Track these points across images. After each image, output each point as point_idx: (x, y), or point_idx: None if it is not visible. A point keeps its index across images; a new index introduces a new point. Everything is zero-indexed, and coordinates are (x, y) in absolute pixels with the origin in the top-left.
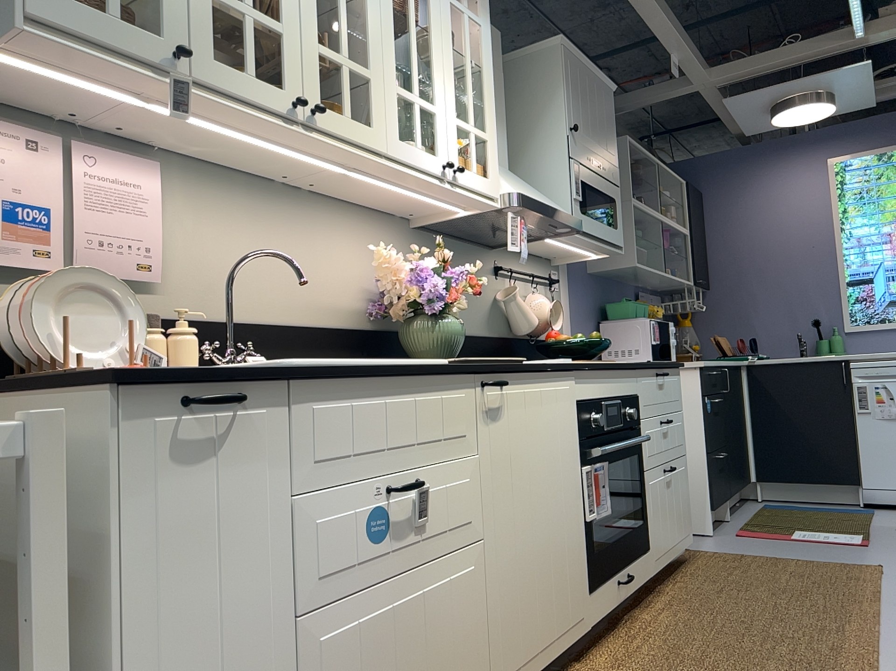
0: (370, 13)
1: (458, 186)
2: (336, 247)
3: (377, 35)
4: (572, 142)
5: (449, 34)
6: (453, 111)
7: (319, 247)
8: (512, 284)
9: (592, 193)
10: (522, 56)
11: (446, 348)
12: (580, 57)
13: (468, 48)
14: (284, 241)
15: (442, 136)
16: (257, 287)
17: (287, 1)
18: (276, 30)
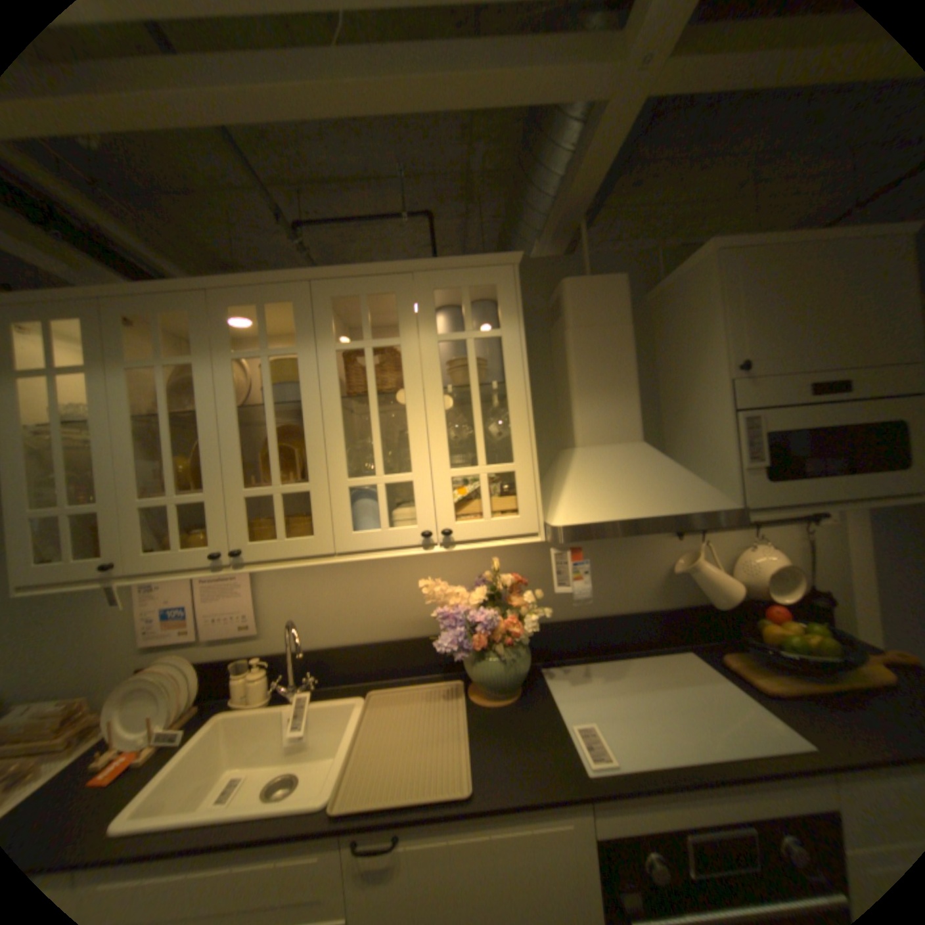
0: (308, 425)
1: (462, 541)
2: (418, 568)
3: (319, 442)
4: (741, 387)
5: (435, 380)
6: (443, 465)
7: (400, 573)
8: (711, 541)
9: (820, 434)
10: (678, 275)
11: (496, 684)
12: (775, 239)
13: (474, 377)
14: (363, 577)
15: (423, 501)
16: (339, 619)
17: (209, 469)
18: (200, 500)
